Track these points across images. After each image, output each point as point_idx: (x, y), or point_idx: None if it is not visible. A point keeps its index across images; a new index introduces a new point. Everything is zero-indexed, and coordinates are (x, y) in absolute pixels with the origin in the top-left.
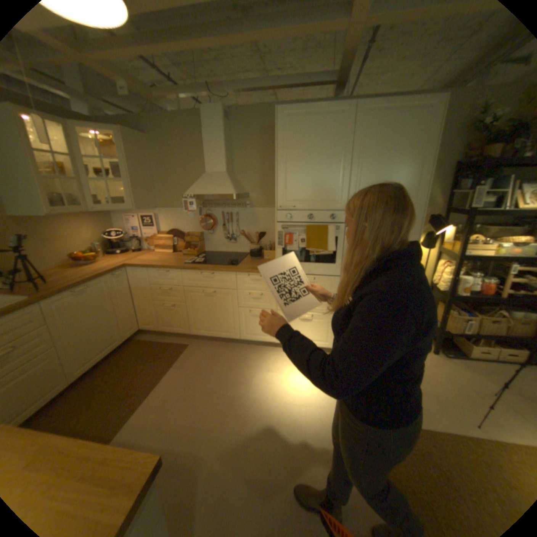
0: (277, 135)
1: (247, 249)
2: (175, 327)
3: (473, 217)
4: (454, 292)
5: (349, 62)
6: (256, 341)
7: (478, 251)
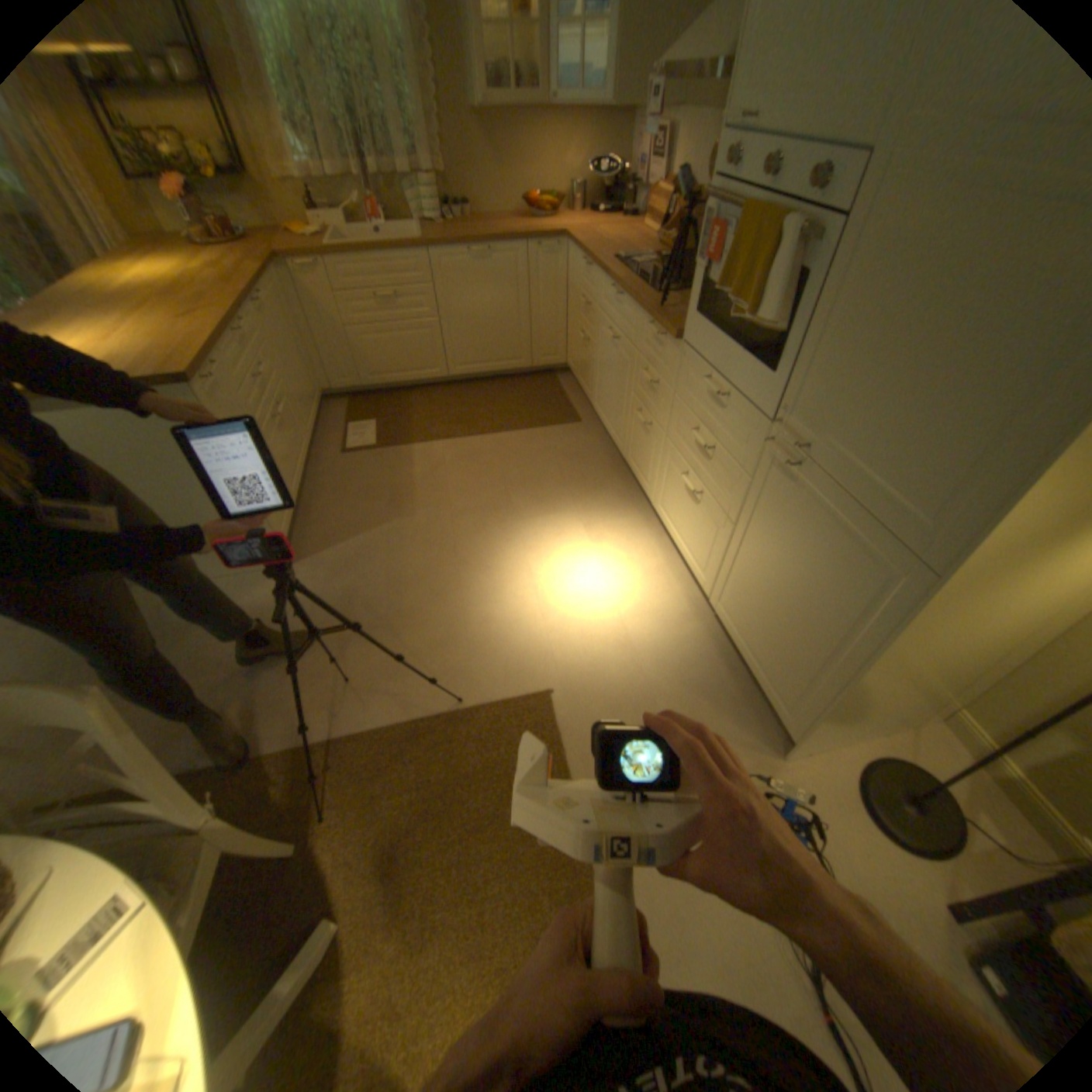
0: None
1: None
2: (584, 384)
3: None
4: None
5: None
6: (635, 481)
7: None
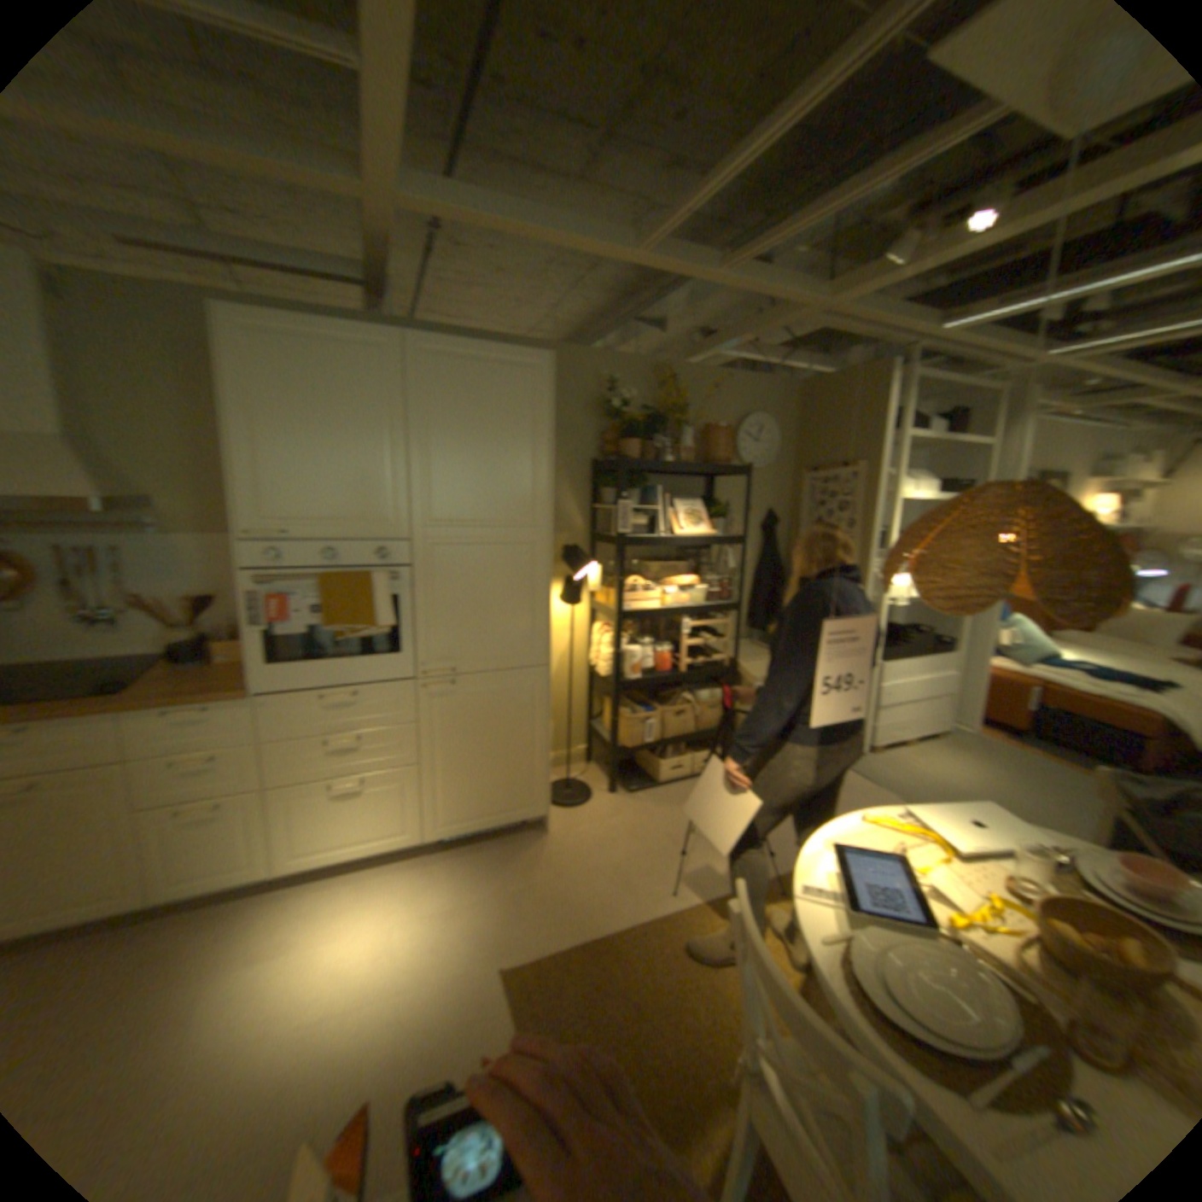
0: (217, 364)
1: (151, 647)
2: None
3: (619, 549)
4: (616, 675)
5: (377, 255)
6: (201, 895)
7: (636, 603)
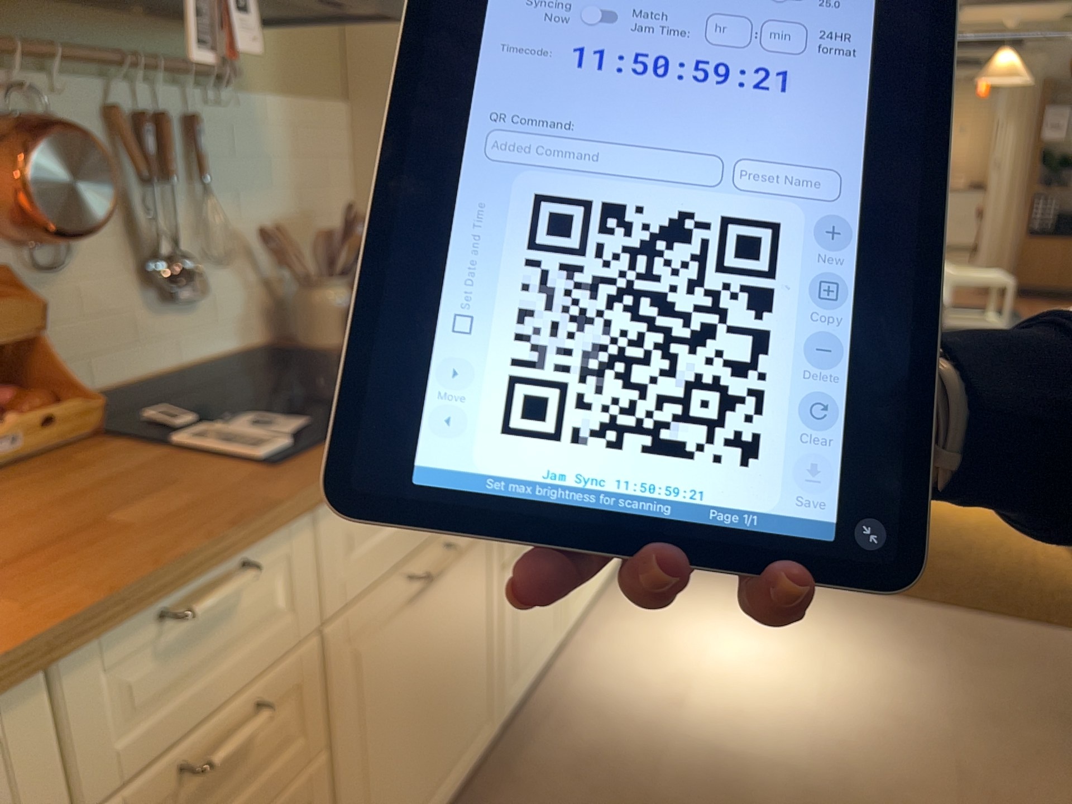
0: None
1: (244, 330)
2: None
3: None
4: None
5: None
6: (531, 683)
7: None
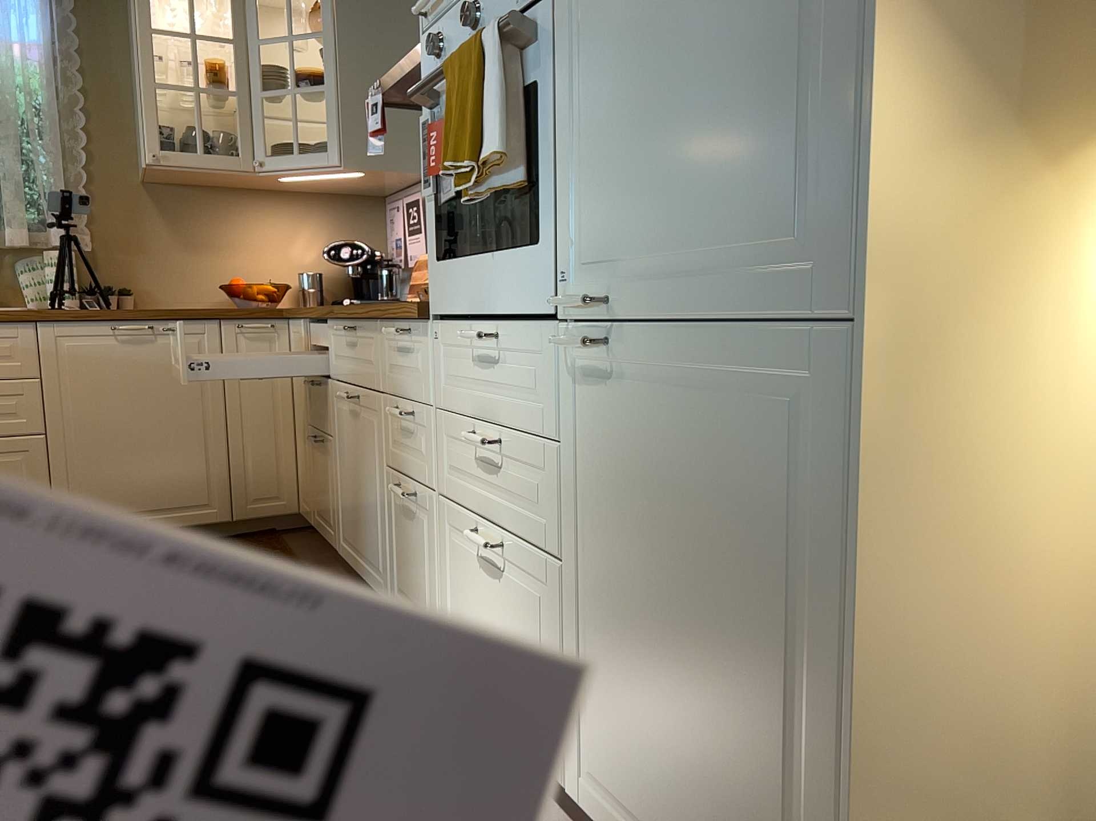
0: None
1: None
2: (325, 520)
3: None
4: None
5: None
6: None
7: None
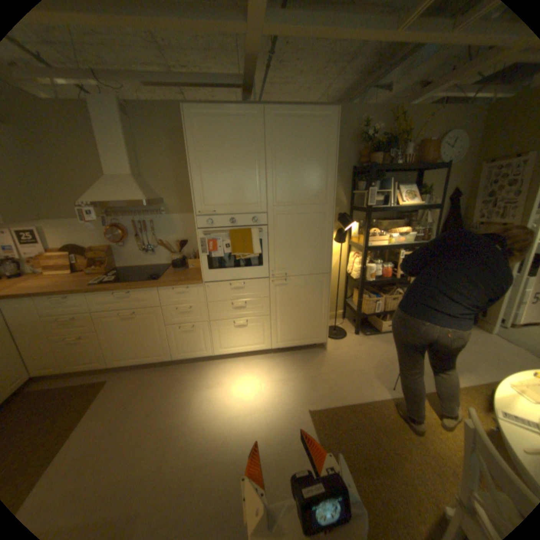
0: (186, 135)
1: (168, 260)
2: (85, 364)
3: (369, 214)
4: (364, 278)
5: (251, 67)
6: (191, 358)
7: (376, 242)
